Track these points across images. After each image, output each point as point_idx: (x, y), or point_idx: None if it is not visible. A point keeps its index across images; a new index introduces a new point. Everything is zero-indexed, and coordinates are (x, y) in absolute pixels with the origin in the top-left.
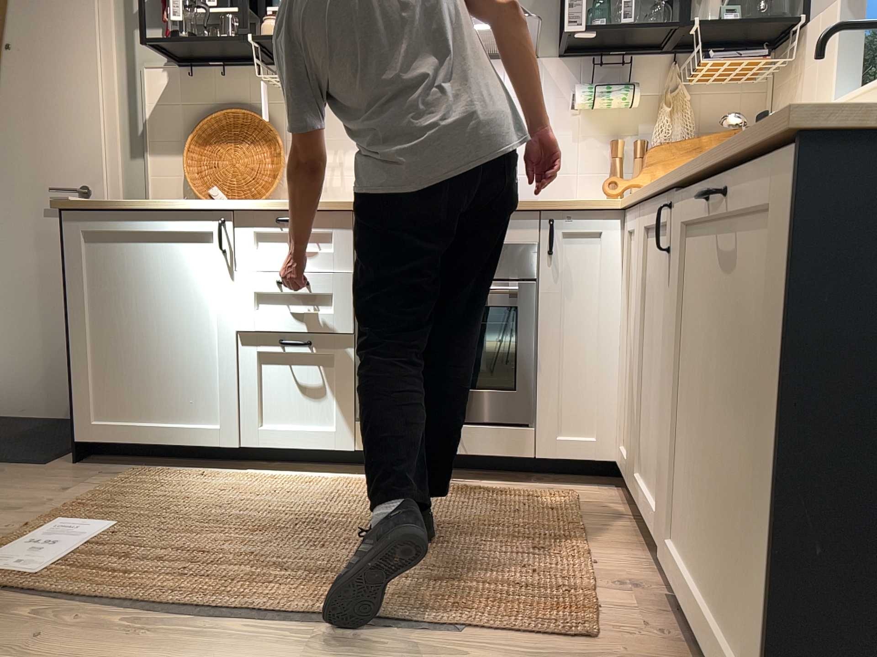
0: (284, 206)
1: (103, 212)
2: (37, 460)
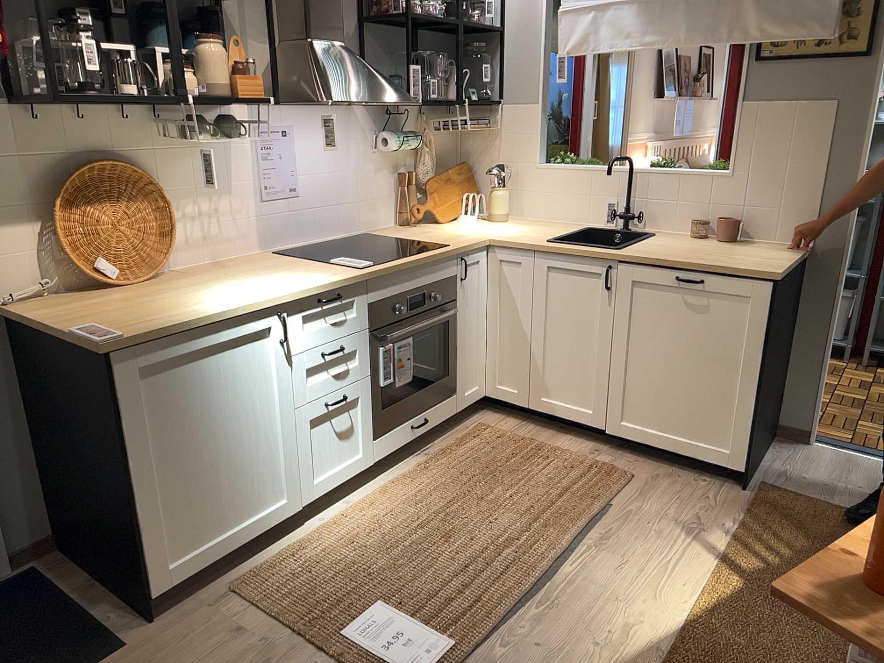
0: (327, 287)
1: (164, 338)
2: (101, 649)
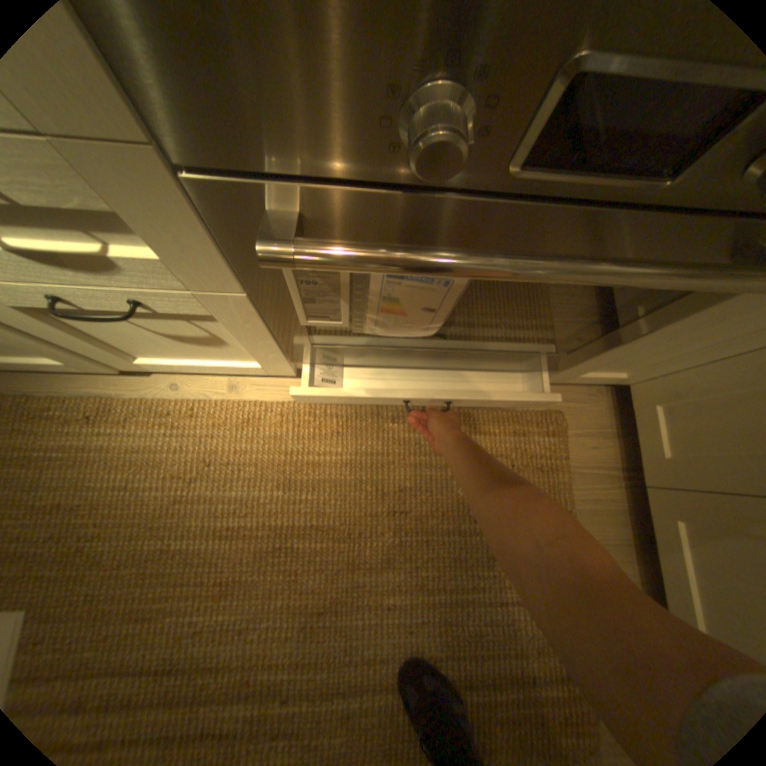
0: None
1: None
2: None
